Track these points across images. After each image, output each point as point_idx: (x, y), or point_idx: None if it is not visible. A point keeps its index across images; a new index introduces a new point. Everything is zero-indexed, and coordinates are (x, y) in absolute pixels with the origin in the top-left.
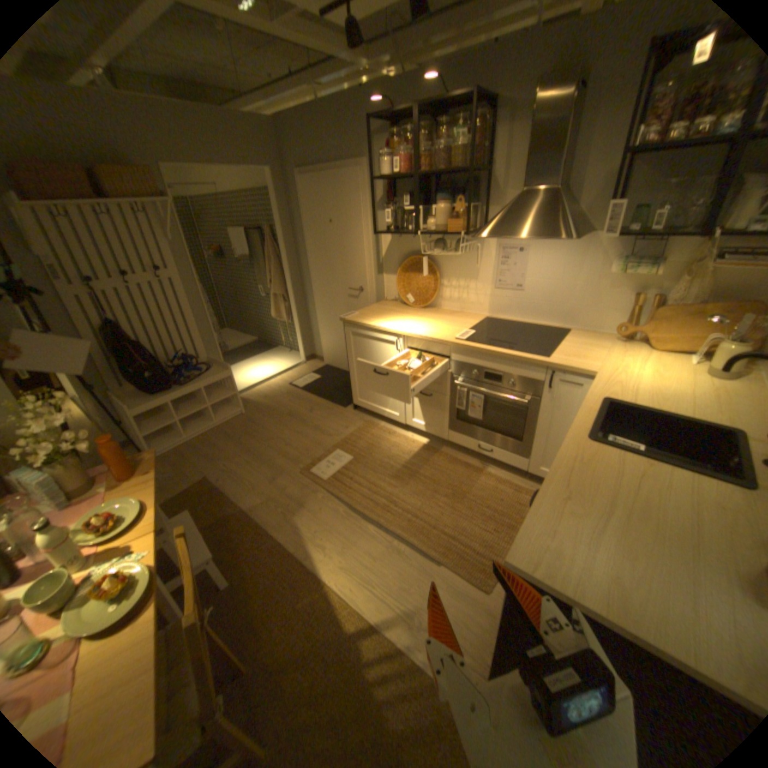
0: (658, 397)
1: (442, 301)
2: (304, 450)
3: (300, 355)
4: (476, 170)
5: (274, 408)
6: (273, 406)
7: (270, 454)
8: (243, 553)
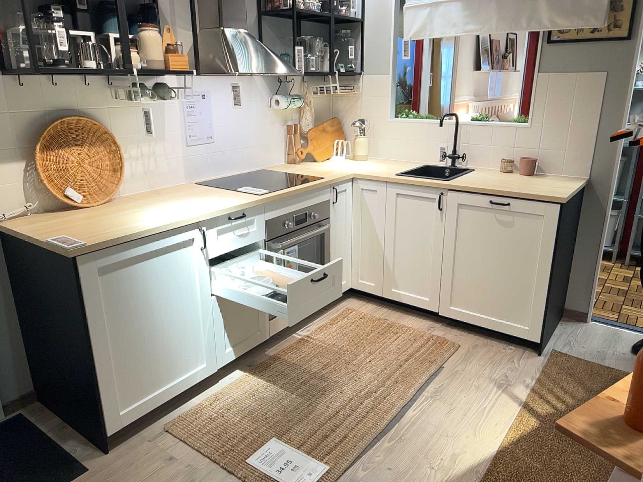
0: (390, 169)
1: (121, 185)
2: None
3: None
4: None
5: None
6: None
7: None
8: None
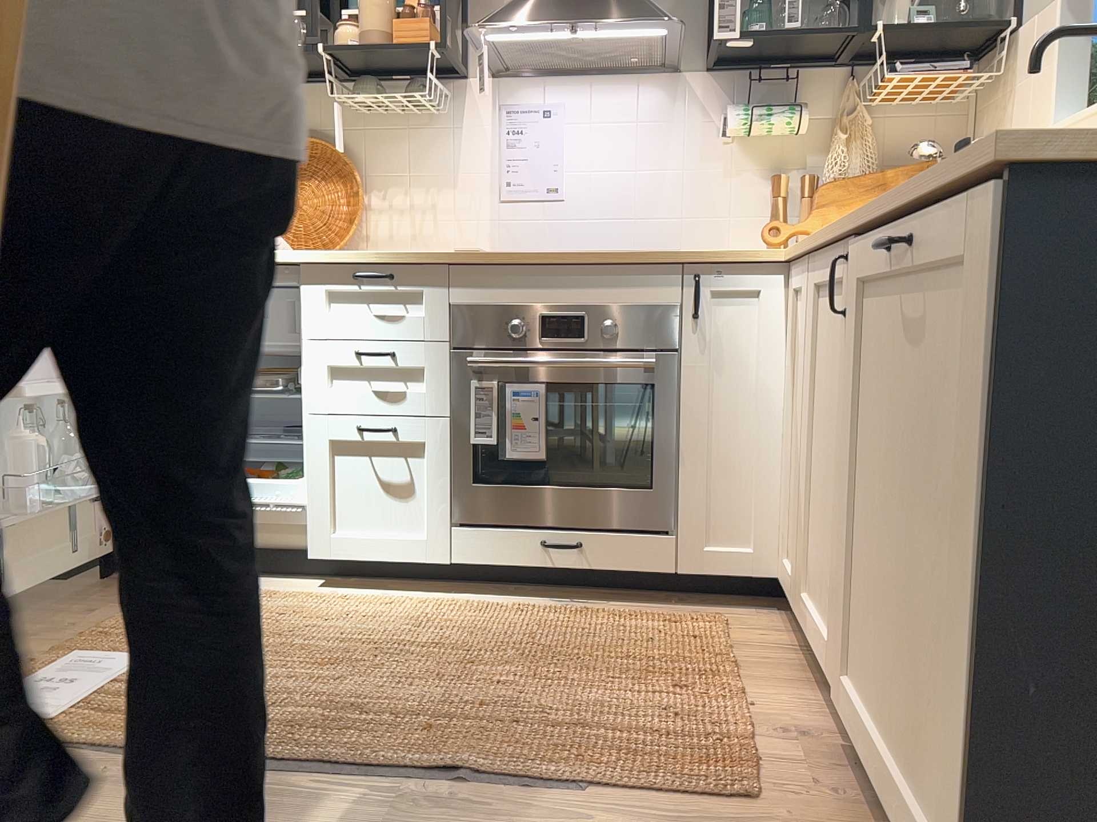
0: None
1: (369, 249)
2: None
3: None
4: None
5: None
6: None
7: None
8: None
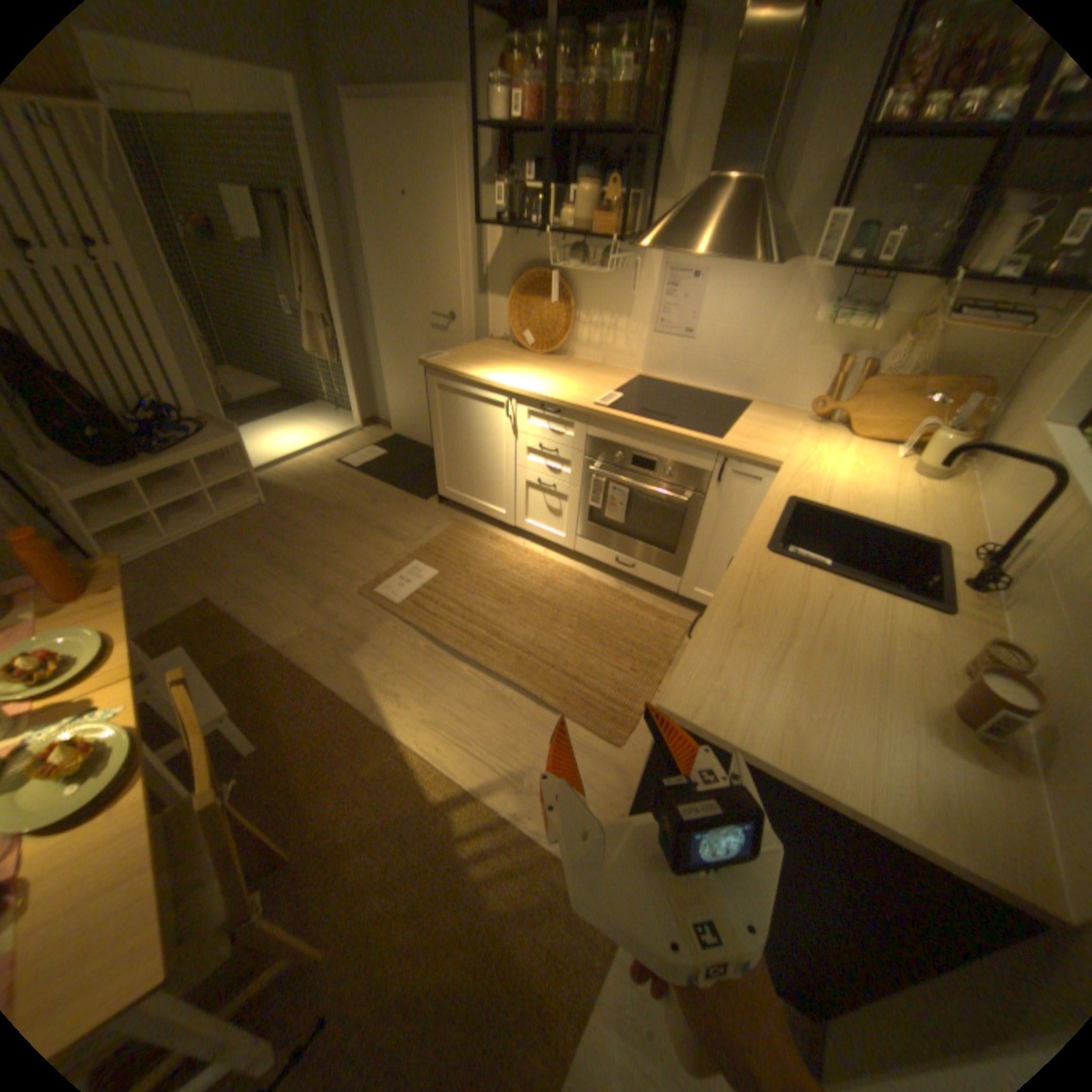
0: (854, 499)
1: (576, 347)
2: (364, 562)
3: (353, 419)
4: (642, 133)
5: (314, 498)
6: (312, 494)
7: (311, 568)
8: (275, 708)
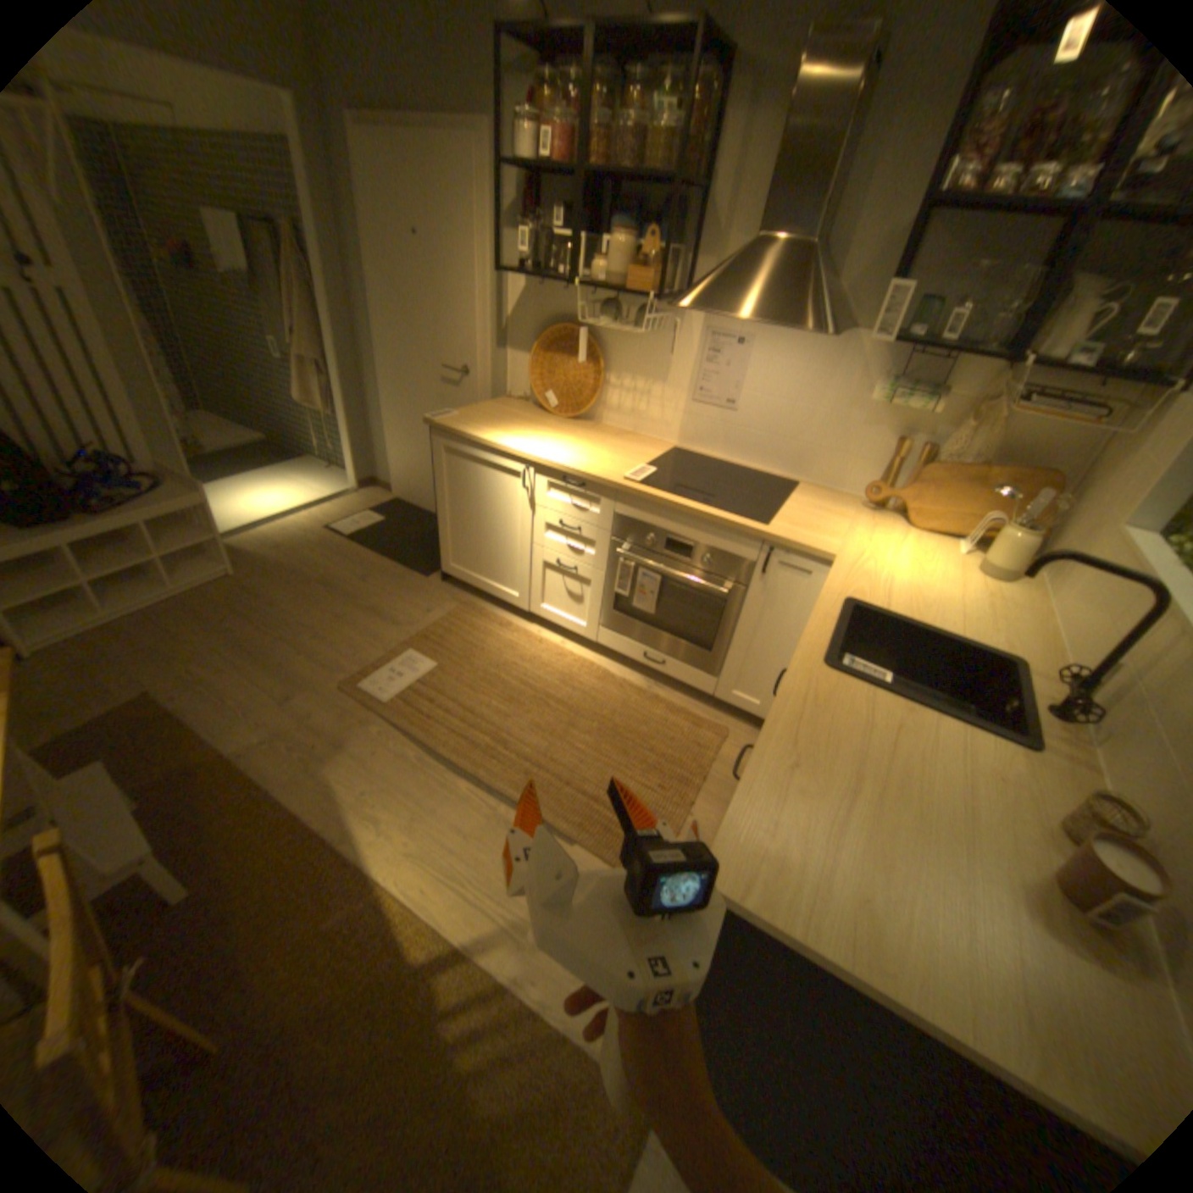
0: (918, 601)
1: (605, 412)
2: (349, 648)
3: (348, 478)
4: (686, 184)
5: (294, 569)
6: (292, 565)
7: (284, 654)
8: (222, 835)
